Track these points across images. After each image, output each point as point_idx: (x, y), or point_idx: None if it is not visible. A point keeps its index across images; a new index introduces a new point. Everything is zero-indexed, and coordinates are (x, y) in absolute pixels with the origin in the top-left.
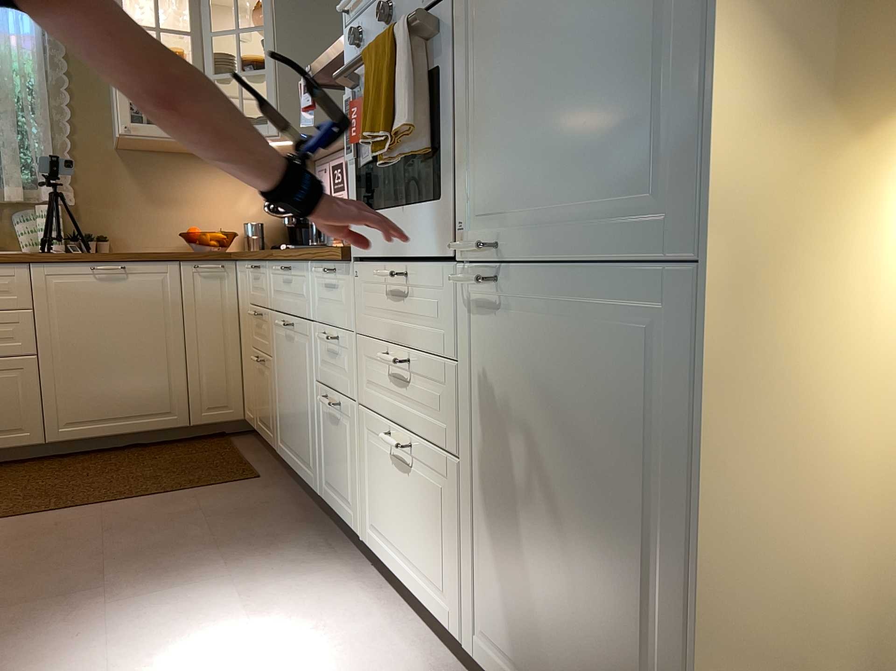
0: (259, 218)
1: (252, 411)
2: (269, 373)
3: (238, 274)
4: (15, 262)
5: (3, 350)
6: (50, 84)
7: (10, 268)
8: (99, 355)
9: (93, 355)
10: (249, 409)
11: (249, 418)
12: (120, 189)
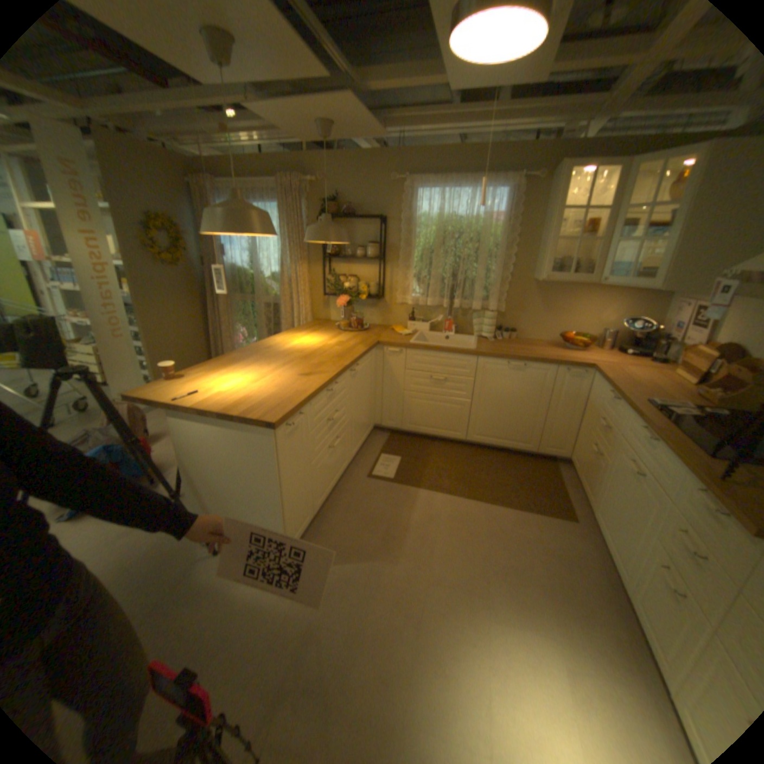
0: (616, 325)
1: (579, 463)
2: (605, 468)
3: (595, 379)
4: (471, 355)
5: (457, 395)
6: (507, 241)
7: (468, 357)
8: (500, 407)
9: (497, 406)
10: (577, 460)
11: (575, 464)
12: (530, 302)
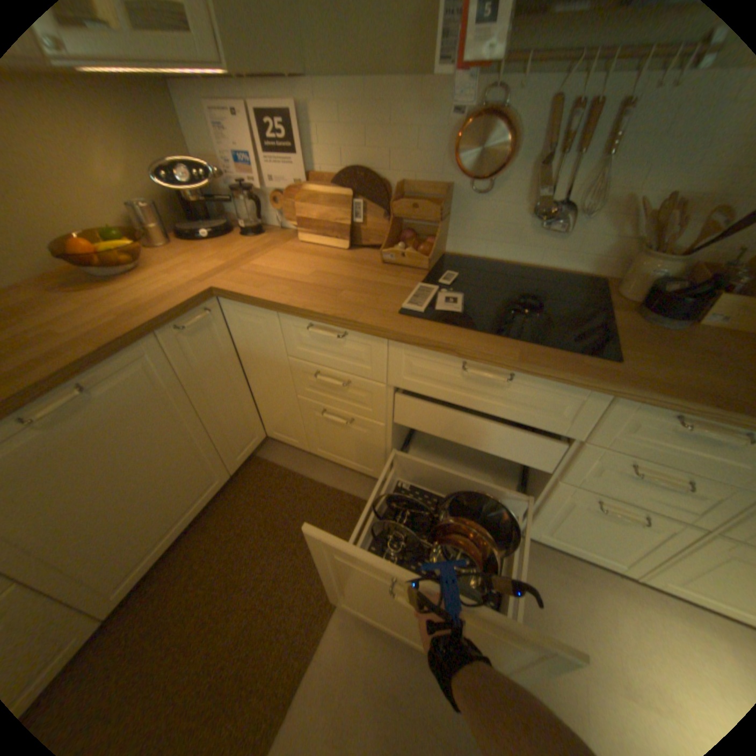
0: (130, 188)
1: (293, 437)
2: (371, 431)
3: (227, 312)
4: None
5: None
6: None
7: None
8: (110, 505)
9: (102, 512)
10: (284, 434)
11: (285, 439)
12: None
